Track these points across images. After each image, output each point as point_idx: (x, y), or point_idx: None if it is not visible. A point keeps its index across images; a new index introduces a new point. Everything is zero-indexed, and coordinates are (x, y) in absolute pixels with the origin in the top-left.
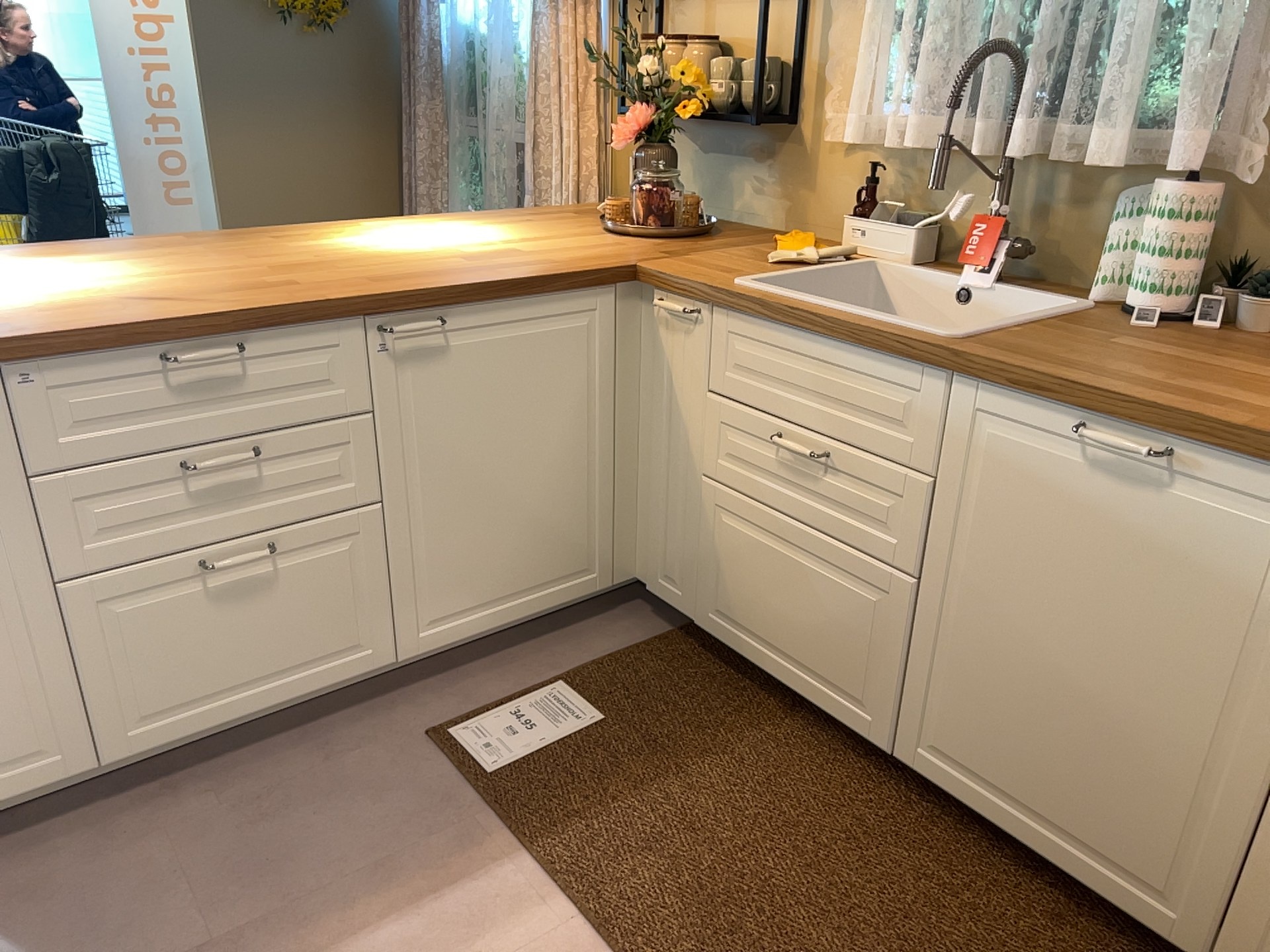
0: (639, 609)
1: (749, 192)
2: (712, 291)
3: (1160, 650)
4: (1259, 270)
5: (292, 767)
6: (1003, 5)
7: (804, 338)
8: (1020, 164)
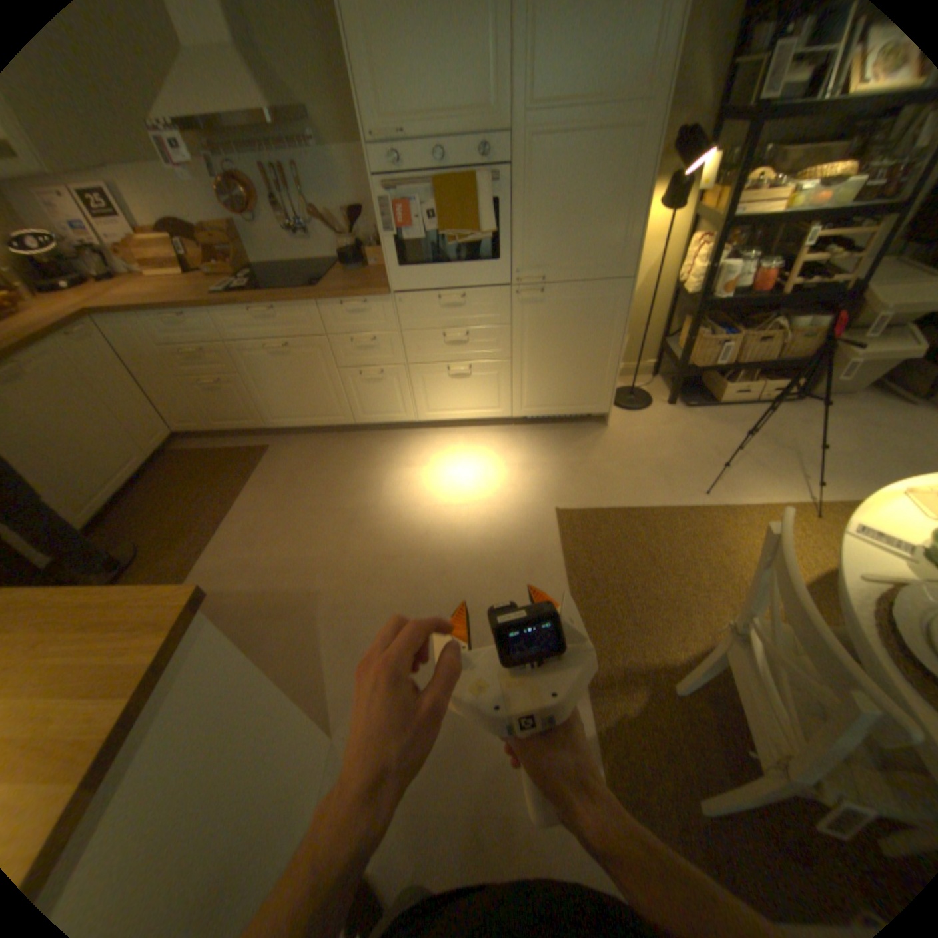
0: None
1: None
2: None
3: (70, 411)
4: None
5: None
6: None
7: None
8: None
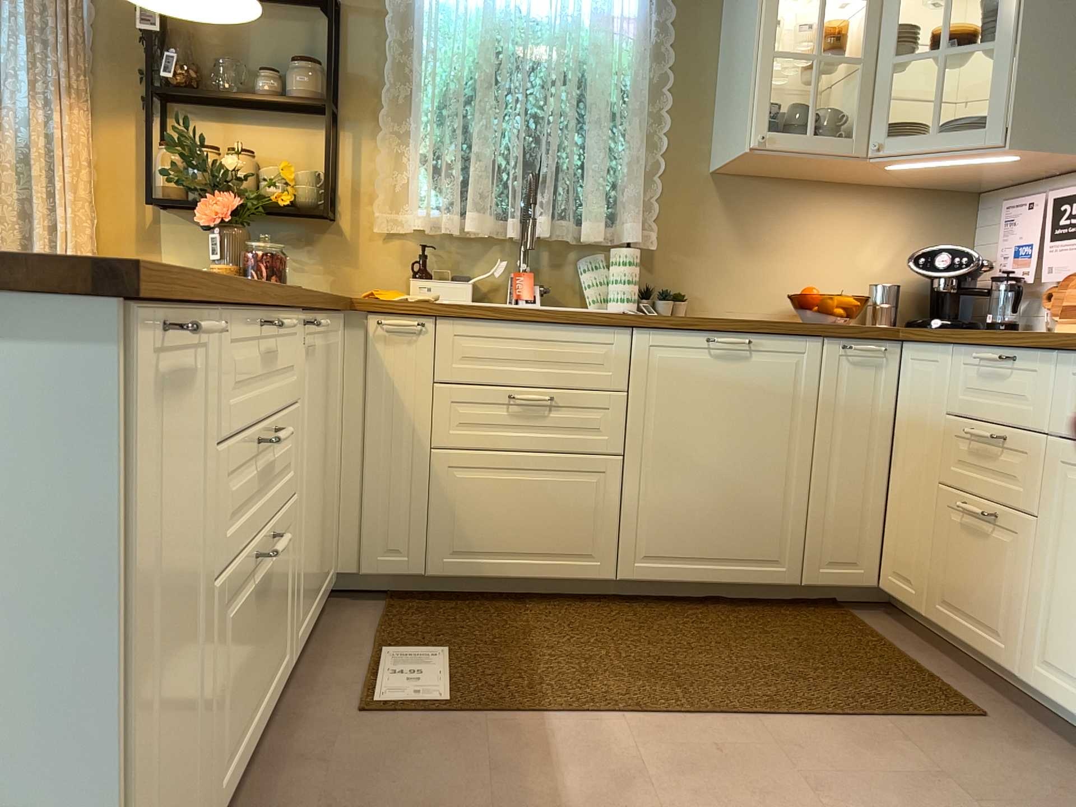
0: (341, 602)
1: (291, 270)
2: (440, 307)
3: (760, 436)
4: (653, 289)
5: (302, 787)
6: (517, 153)
7: (525, 327)
8: (521, 243)
